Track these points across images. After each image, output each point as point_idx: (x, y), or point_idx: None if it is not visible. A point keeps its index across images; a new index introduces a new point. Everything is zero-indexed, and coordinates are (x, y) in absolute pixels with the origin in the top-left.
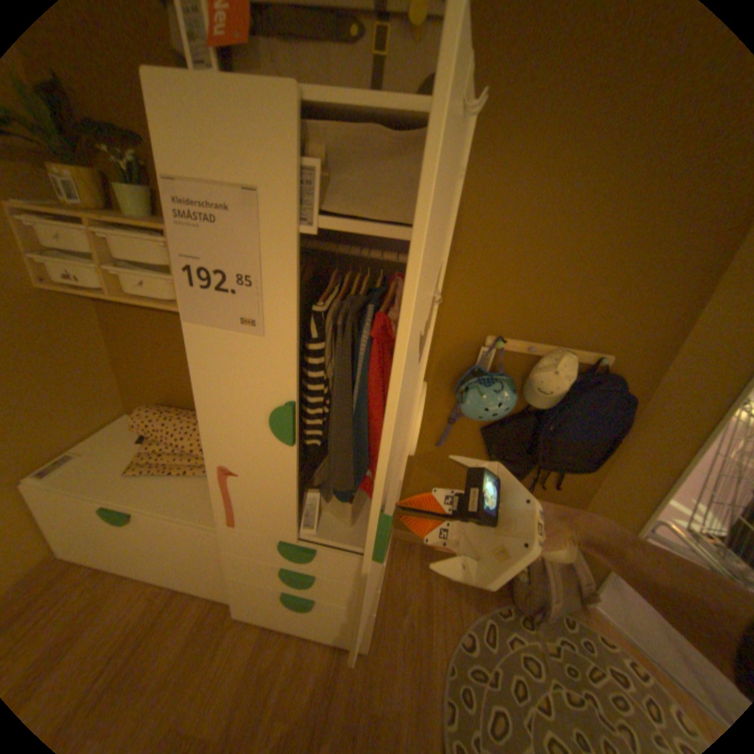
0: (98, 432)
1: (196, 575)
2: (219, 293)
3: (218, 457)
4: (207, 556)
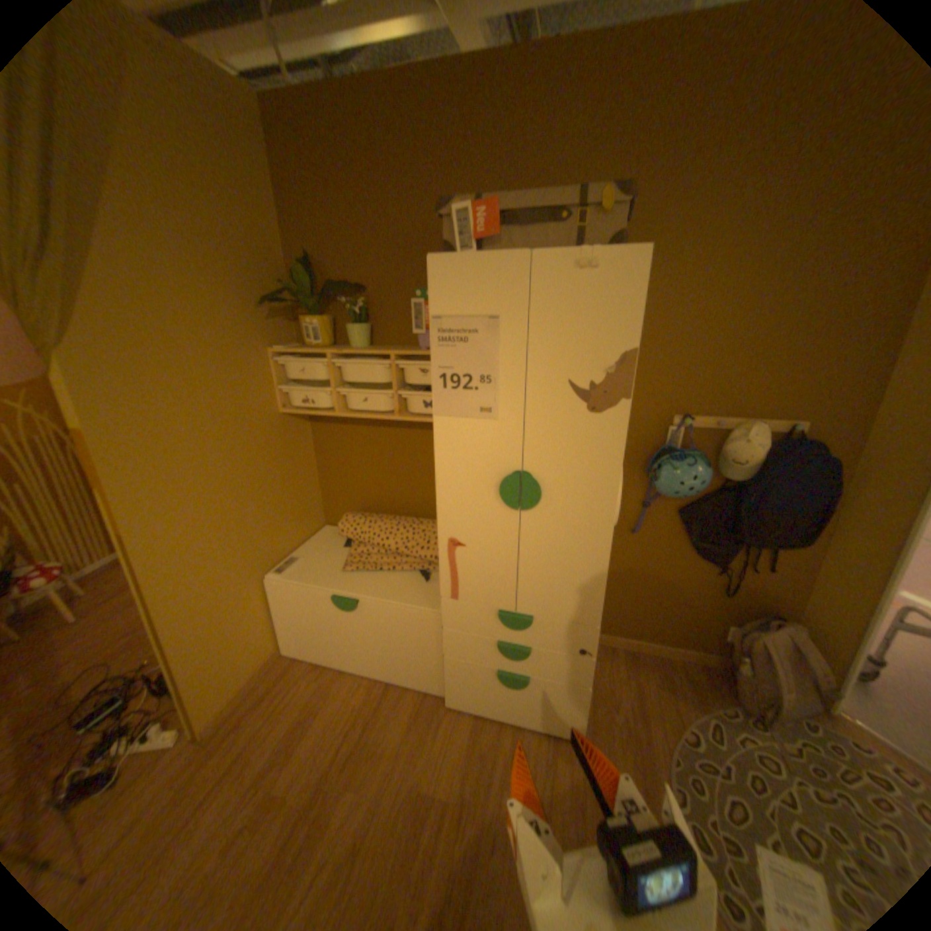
0: (309, 539)
1: (411, 662)
2: (465, 391)
3: (449, 529)
4: (424, 640)
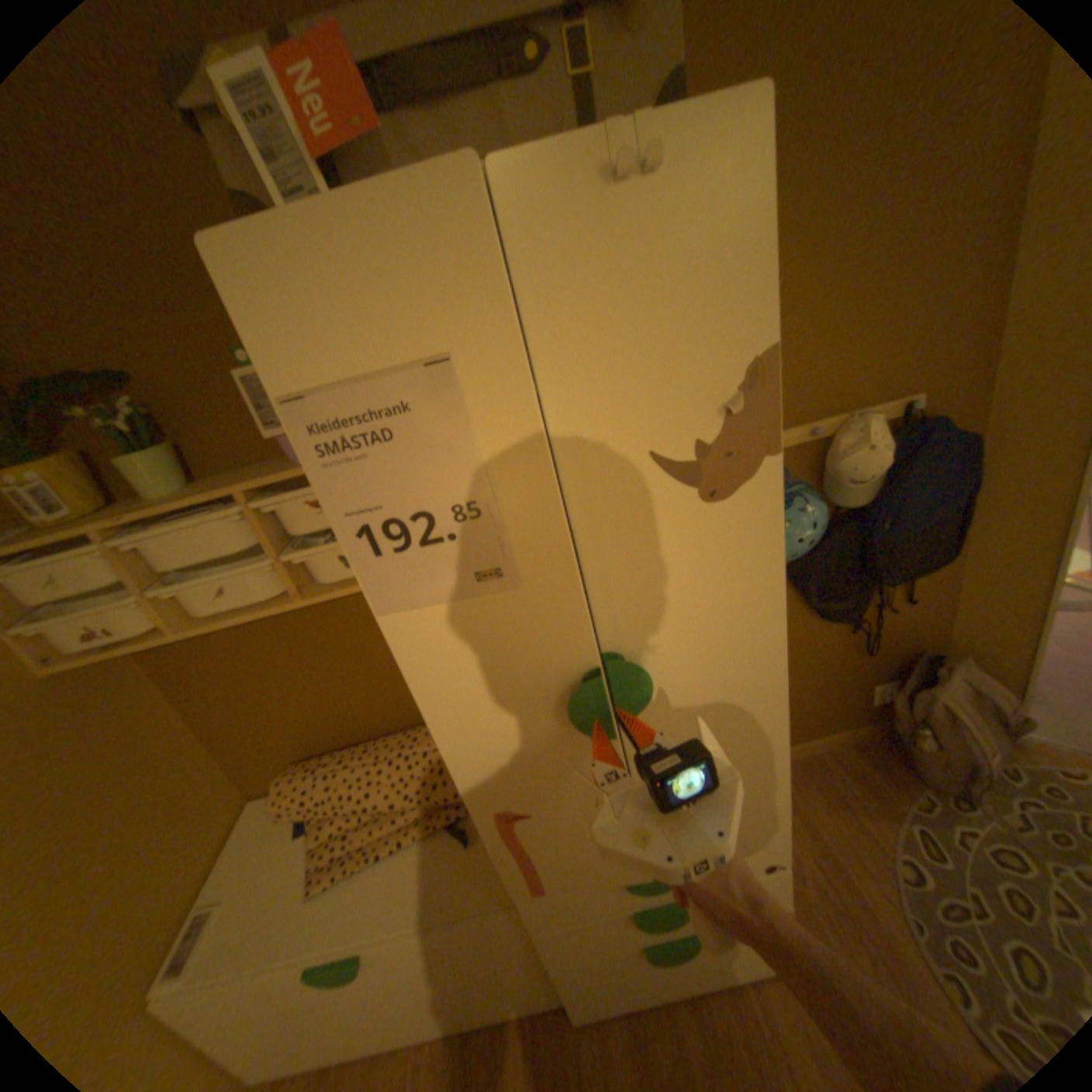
0: (222, 851)
1: (491, 990)
2: (430, 544)
3: (491, 797)
4: (502, 954)
